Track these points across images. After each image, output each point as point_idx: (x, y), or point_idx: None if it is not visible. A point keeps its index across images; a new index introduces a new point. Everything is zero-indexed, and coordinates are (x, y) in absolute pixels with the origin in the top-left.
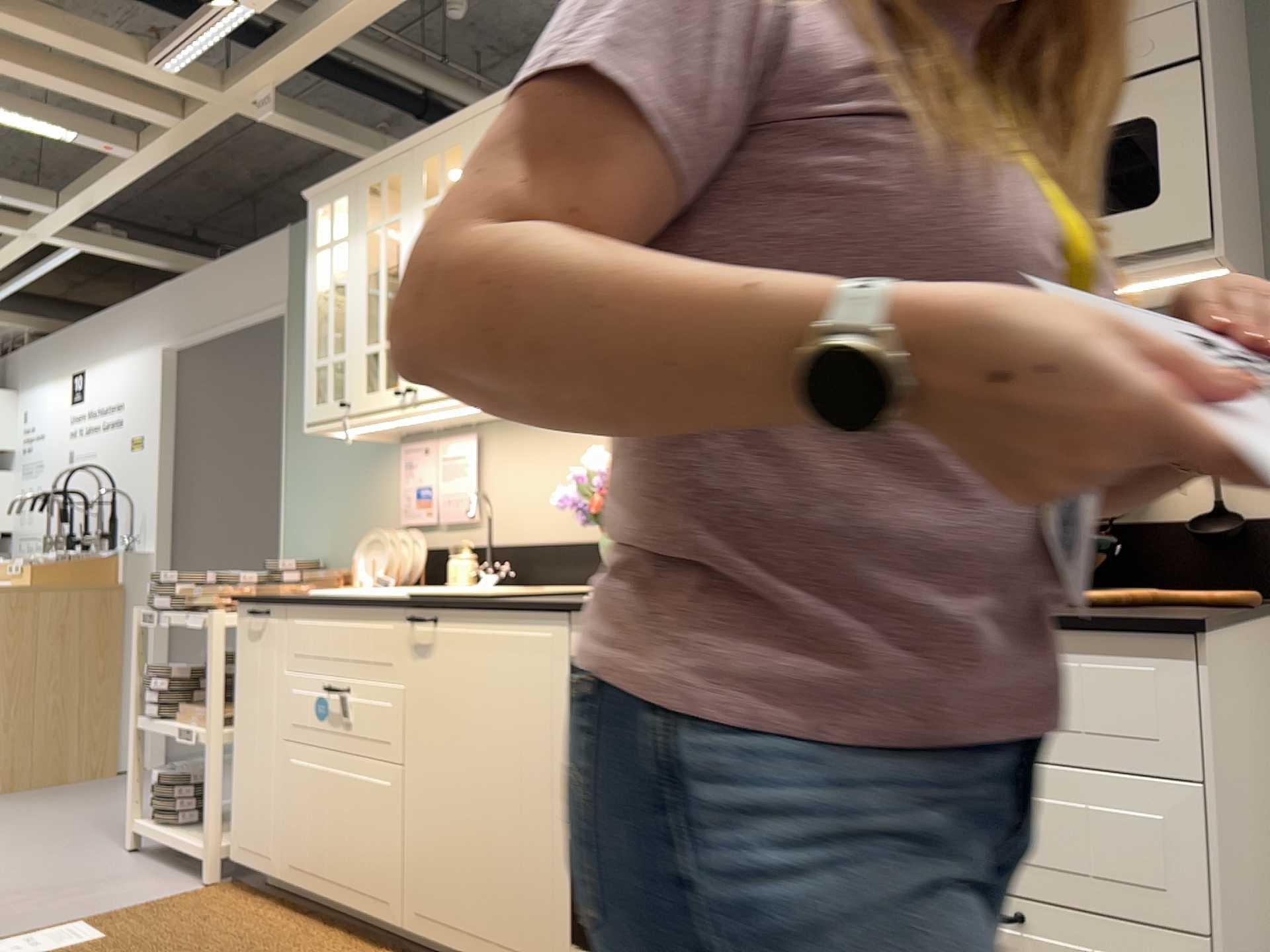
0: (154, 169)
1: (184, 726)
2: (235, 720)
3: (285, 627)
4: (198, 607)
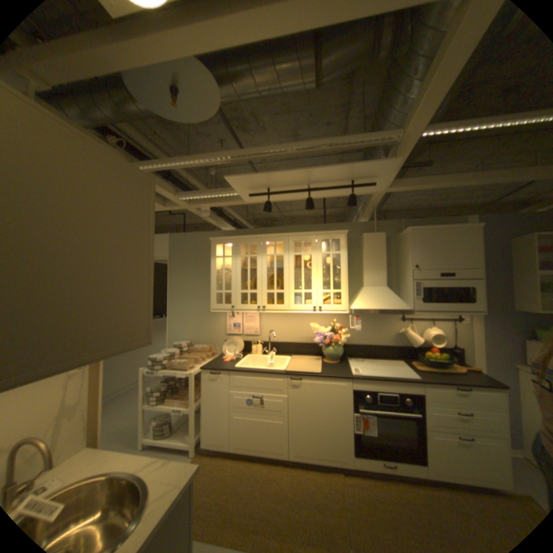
0: None
1: (174, 408)
2: (202, 406)
3: (229, 378)
4: (175, 369)
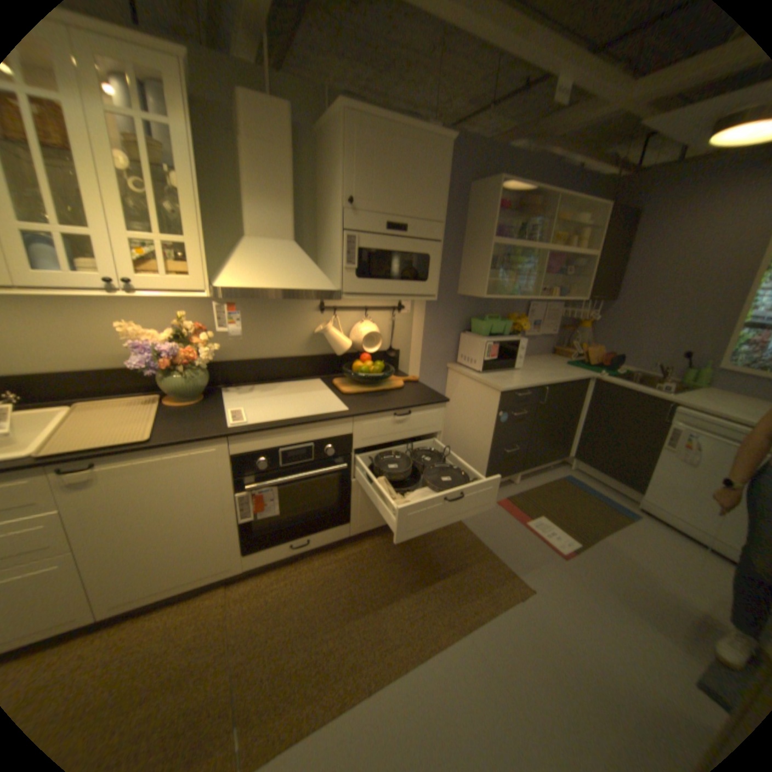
0: None
1: None
2: None
3: None
4: None
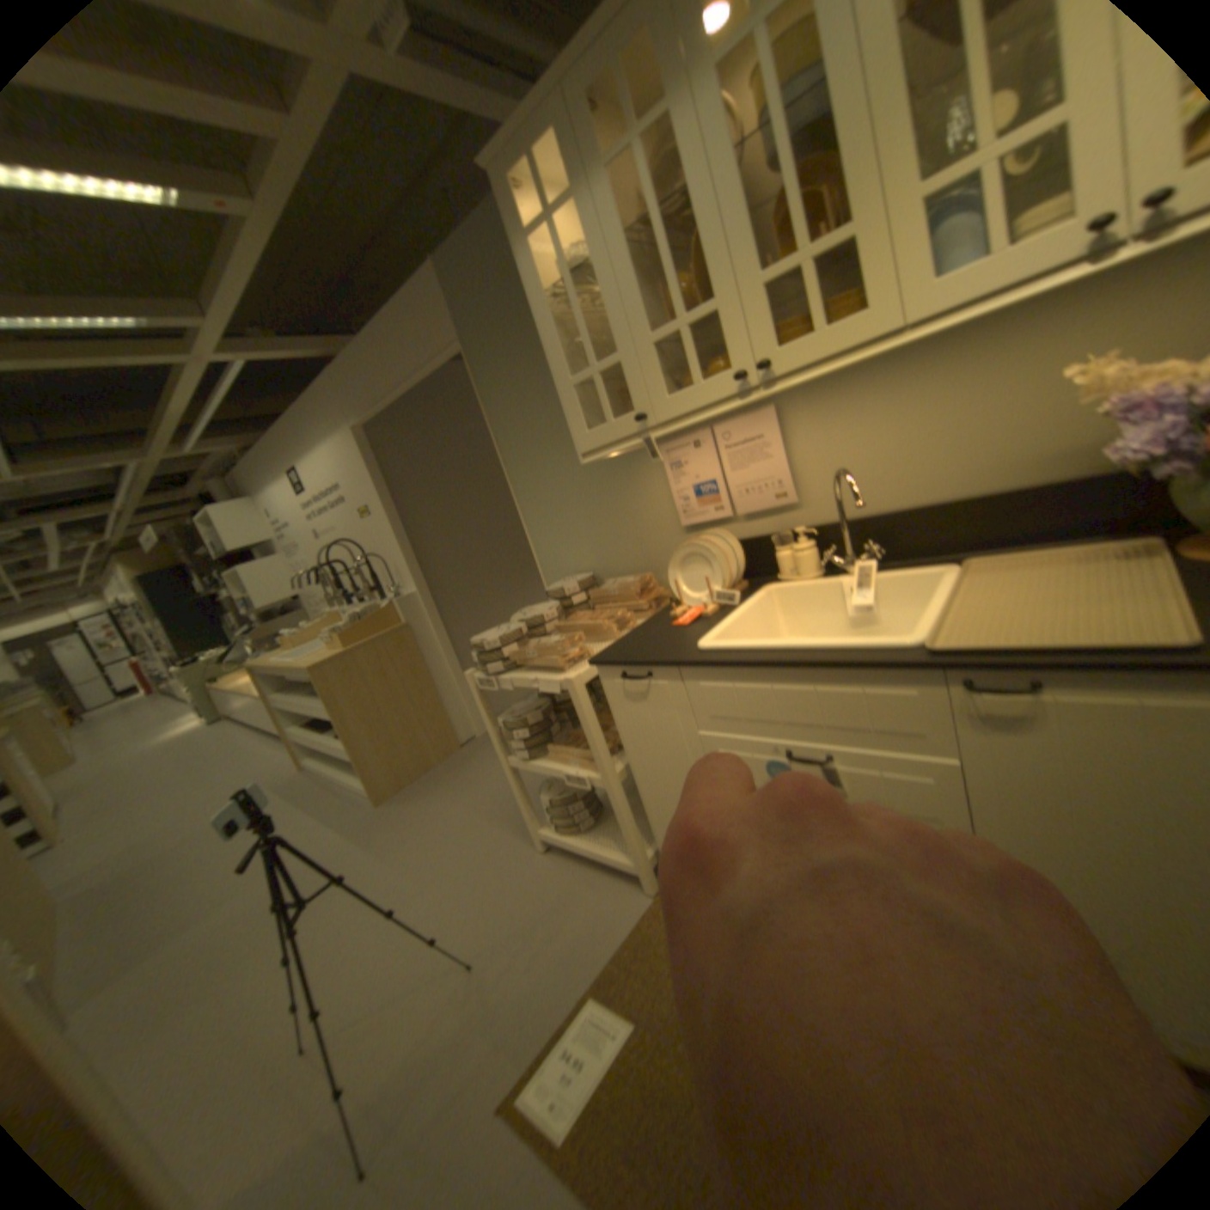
0: (274, 220)
1: (570, 769)
2: (634, 767)
3: (685, 687)
4: (536, 664)
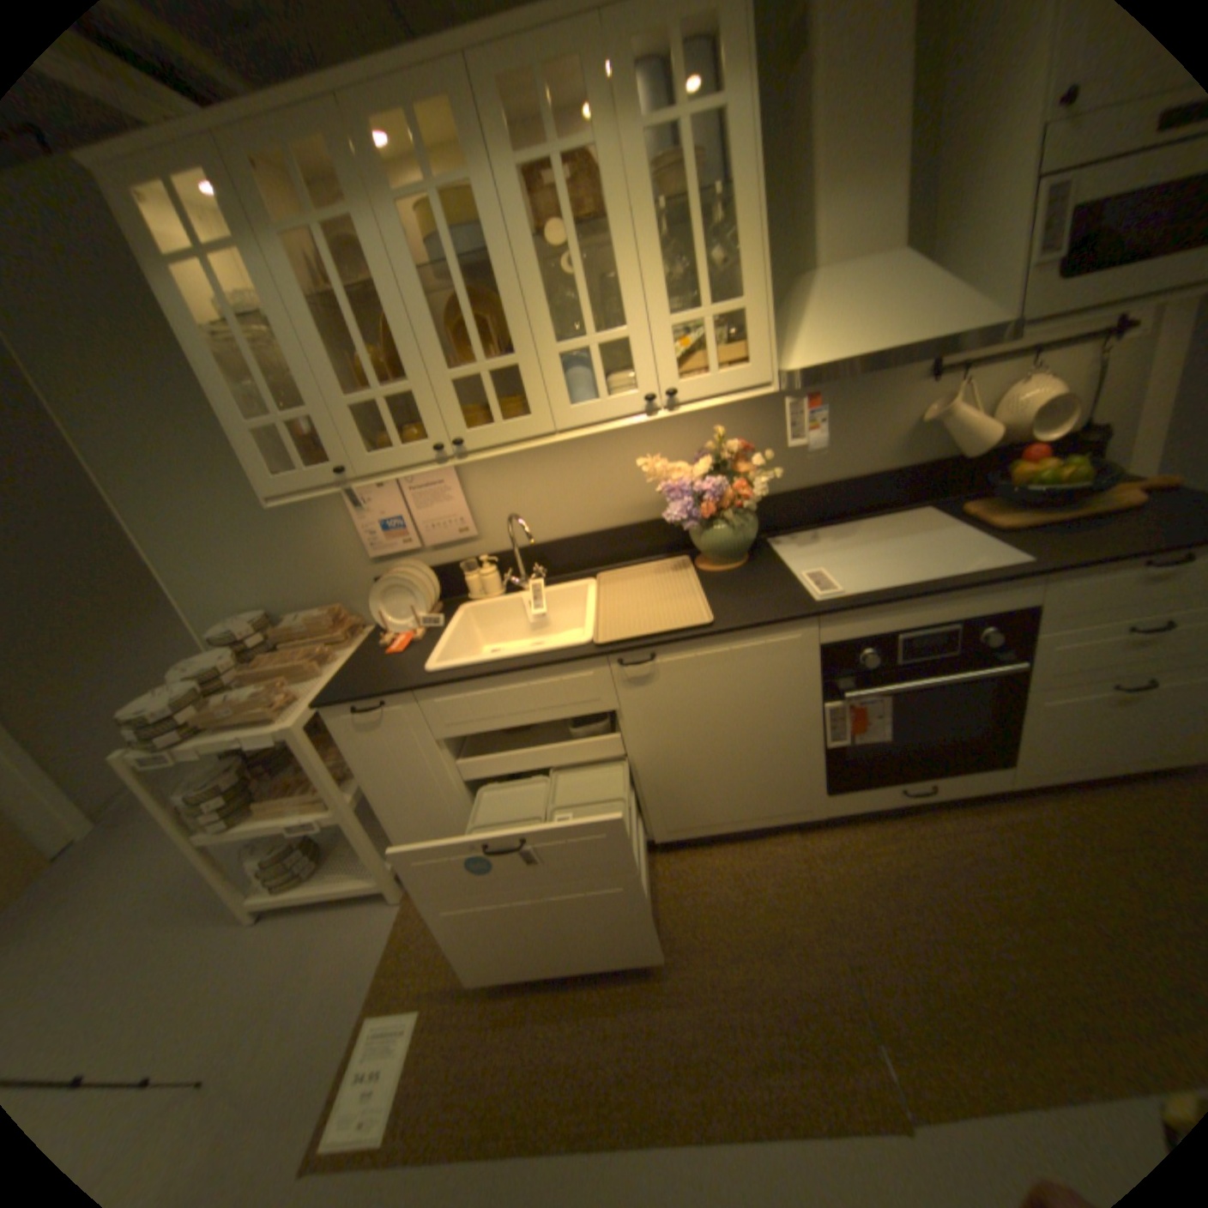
0: None
1: (288, 822)
2: (368, 794)
3: (420, 709)
4: (229, 726)
